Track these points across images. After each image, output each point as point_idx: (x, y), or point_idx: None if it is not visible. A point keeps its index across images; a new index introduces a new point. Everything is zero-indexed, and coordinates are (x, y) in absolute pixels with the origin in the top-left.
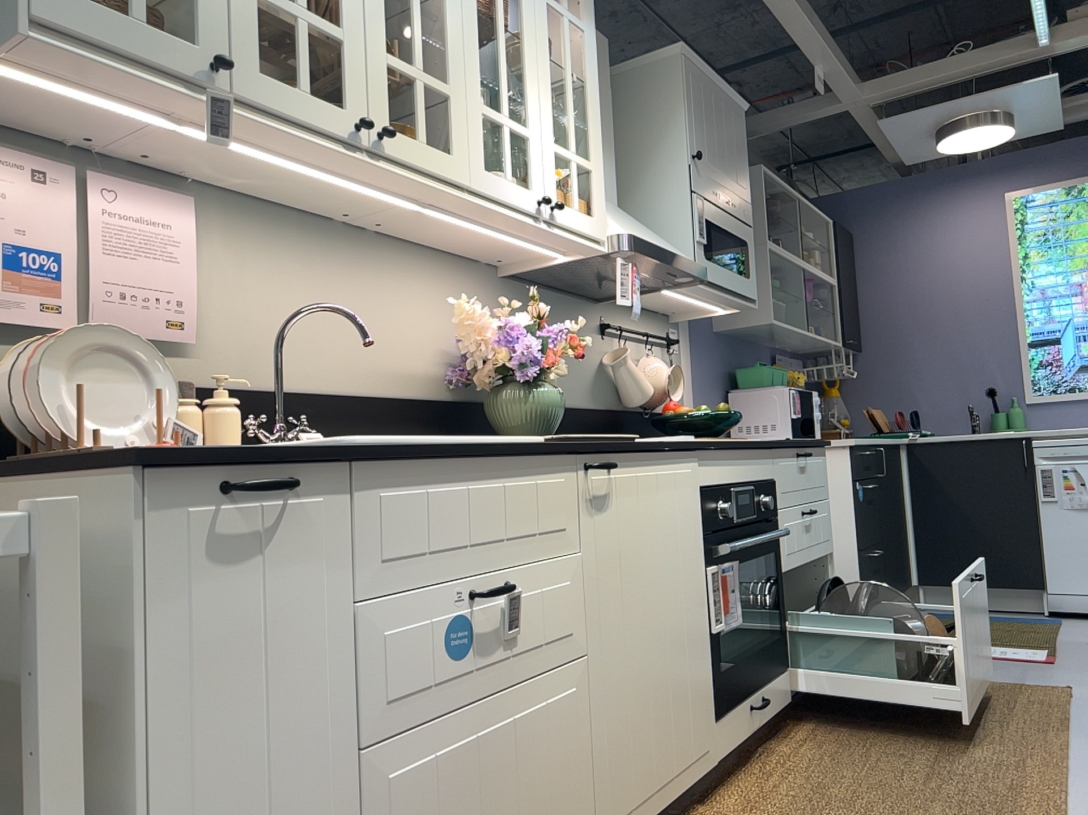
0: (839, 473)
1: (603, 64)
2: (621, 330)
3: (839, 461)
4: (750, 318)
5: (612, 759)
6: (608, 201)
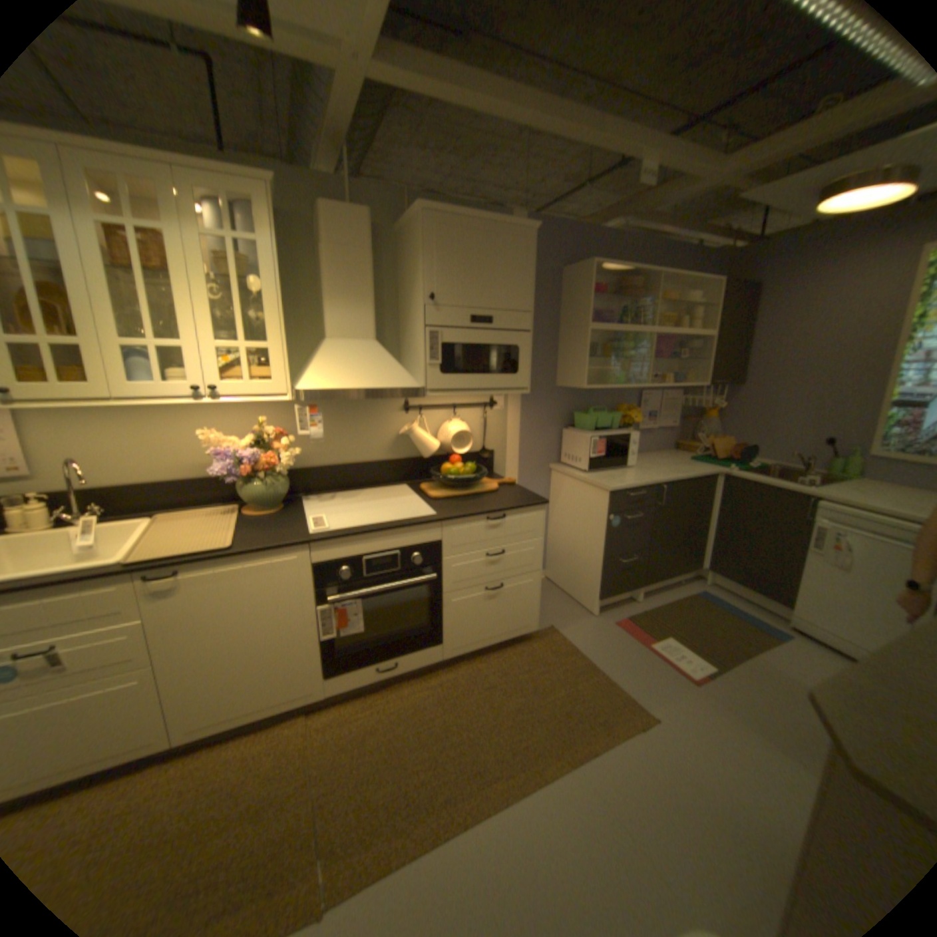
0: (601, 506)
1: (357, 231)
2: (421, 408)
3: (602, 498)
4: (573, 381)
5: (185, 707)
6: (356, 340)
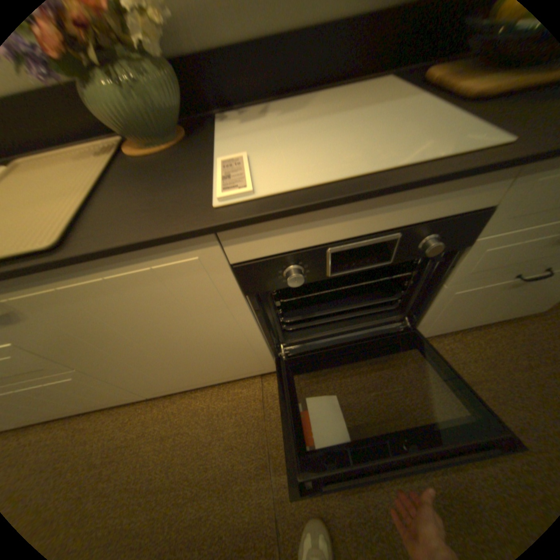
0: None
1: None
2: None
3: None
4: None
5: (139, 385)
6: None
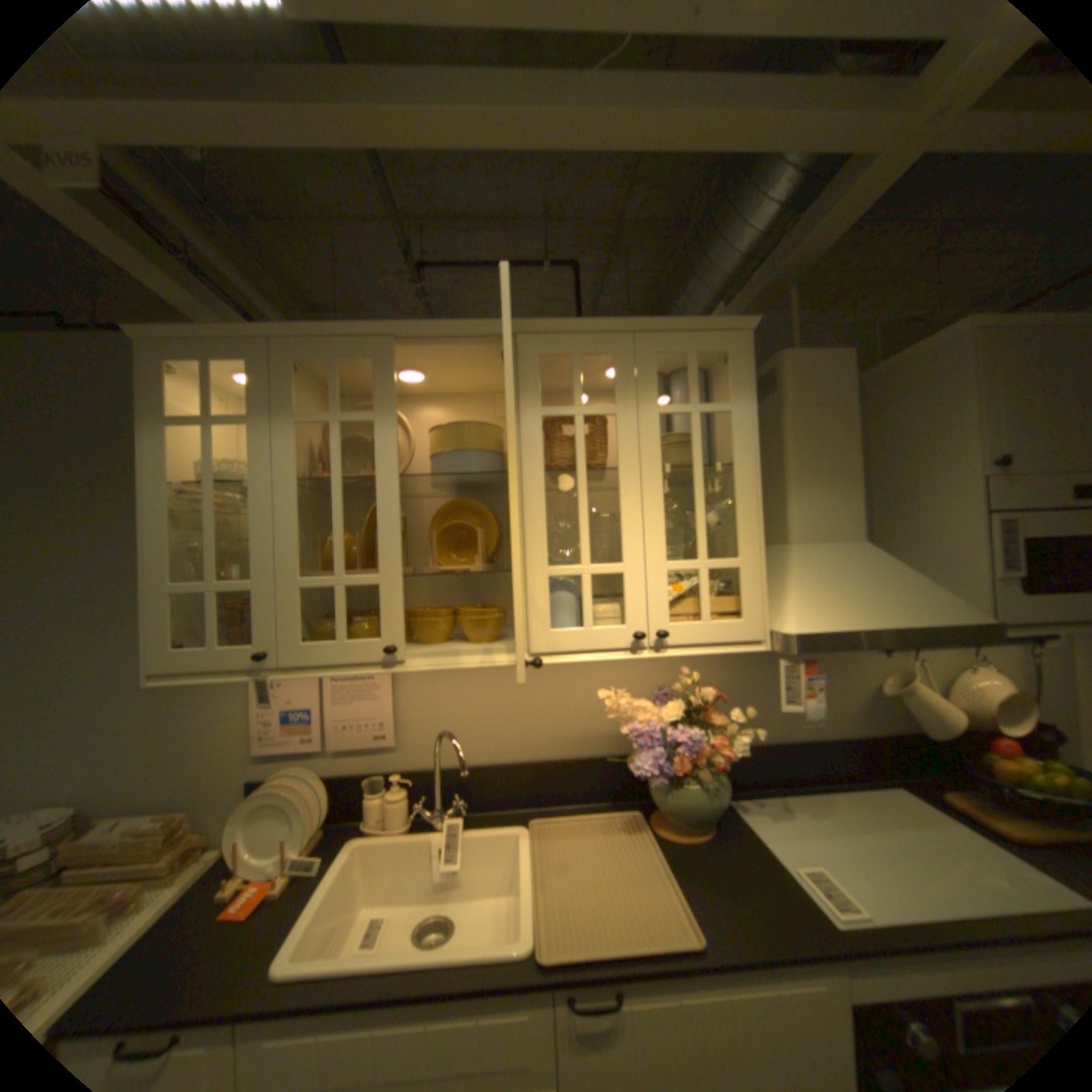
0: None
1: (840, 381)
2: None
3: None
4: None
5: None
6: (840, 543)
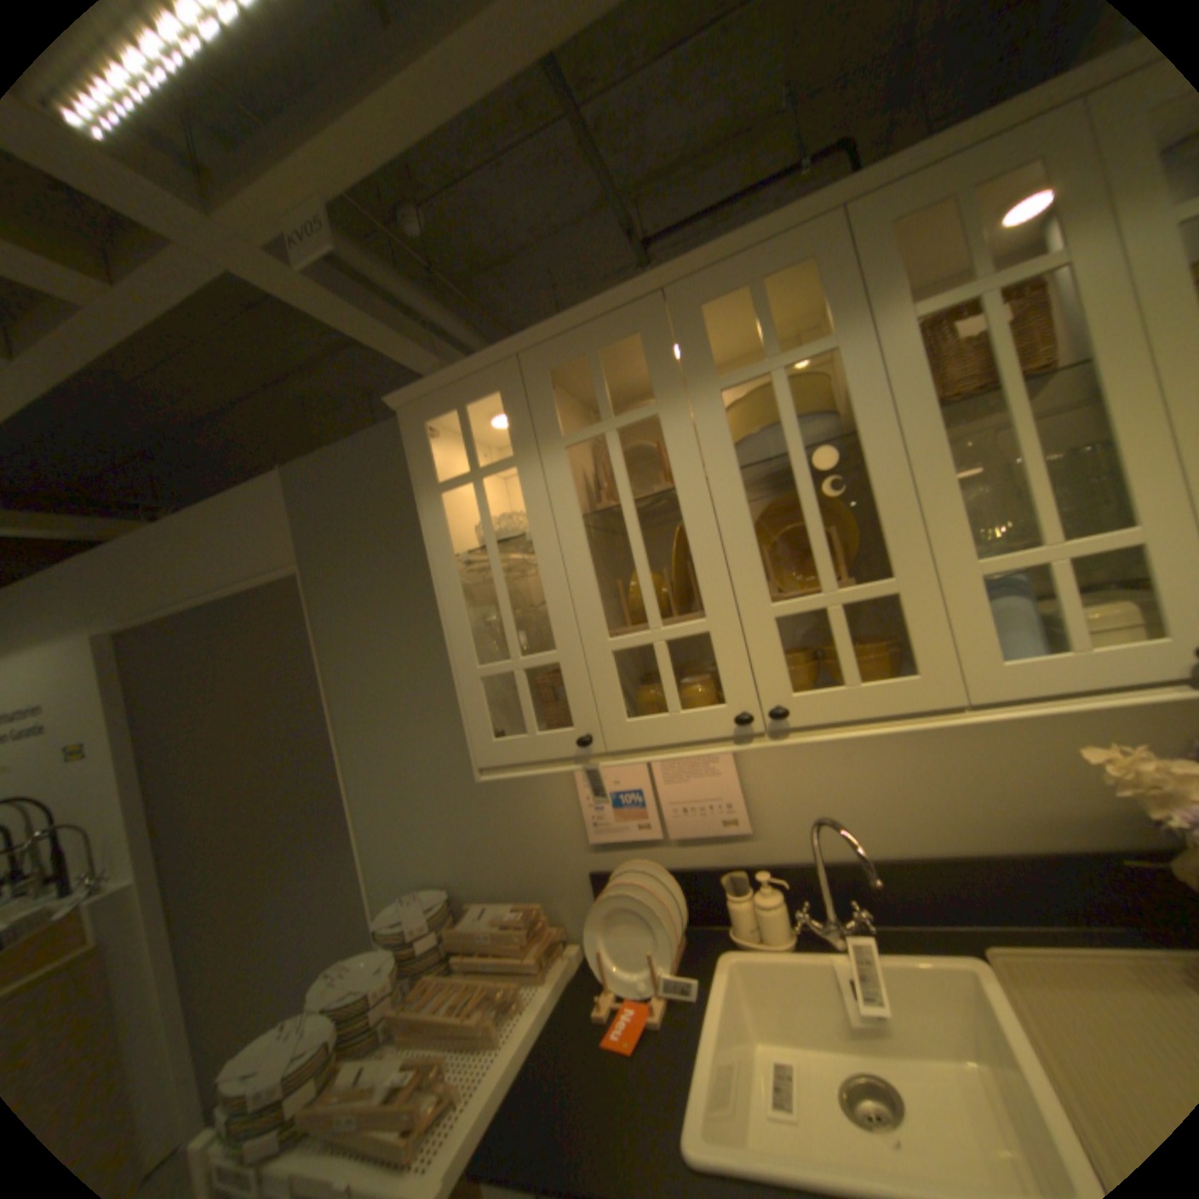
0: None
1: None
2: None
3: None
4: None
5: None
6: None
